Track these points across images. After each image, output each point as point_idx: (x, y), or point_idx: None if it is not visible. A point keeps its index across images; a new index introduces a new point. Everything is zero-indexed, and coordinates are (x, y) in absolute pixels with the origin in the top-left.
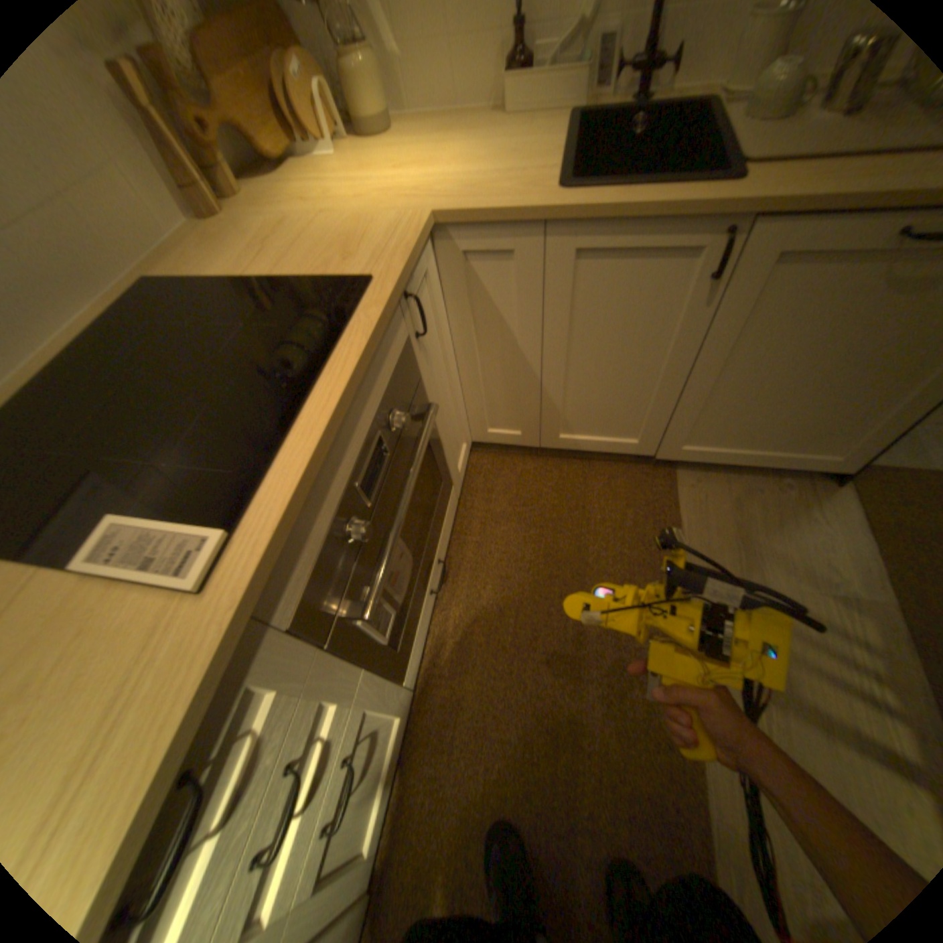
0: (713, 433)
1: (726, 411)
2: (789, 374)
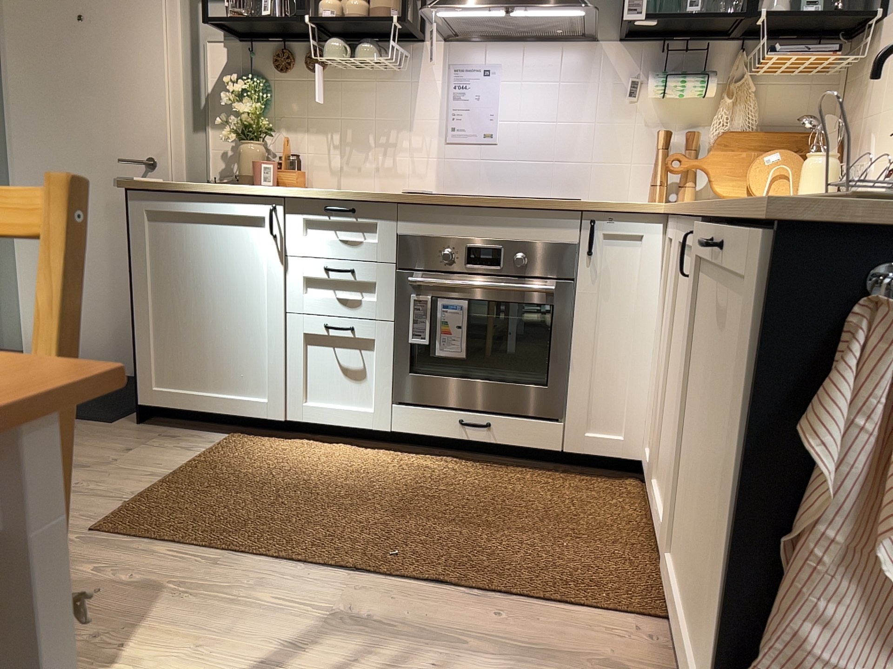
0: (685, 543)
1: (690, 498)
2: (707, 445)
